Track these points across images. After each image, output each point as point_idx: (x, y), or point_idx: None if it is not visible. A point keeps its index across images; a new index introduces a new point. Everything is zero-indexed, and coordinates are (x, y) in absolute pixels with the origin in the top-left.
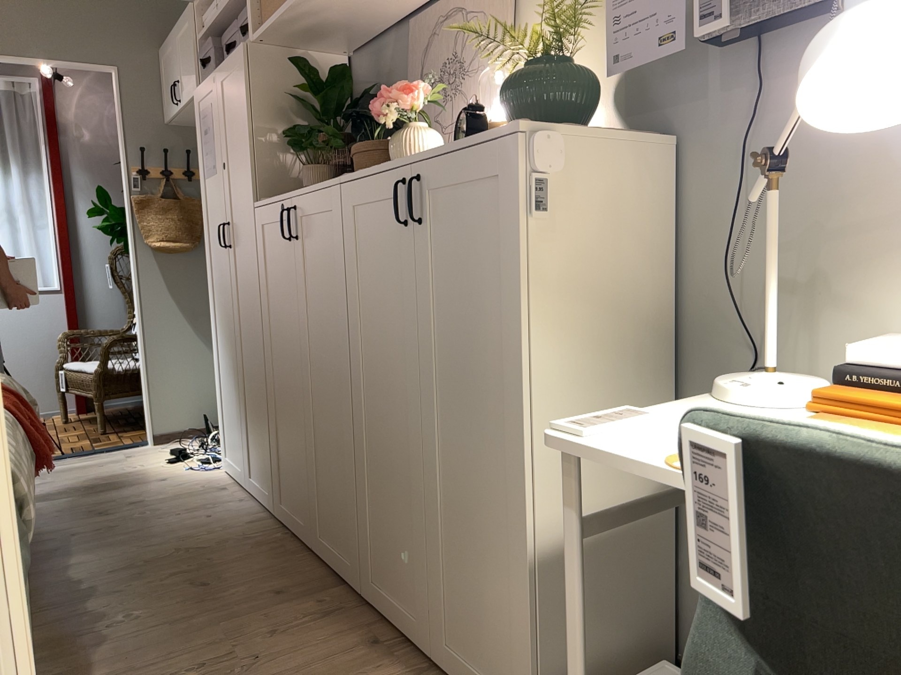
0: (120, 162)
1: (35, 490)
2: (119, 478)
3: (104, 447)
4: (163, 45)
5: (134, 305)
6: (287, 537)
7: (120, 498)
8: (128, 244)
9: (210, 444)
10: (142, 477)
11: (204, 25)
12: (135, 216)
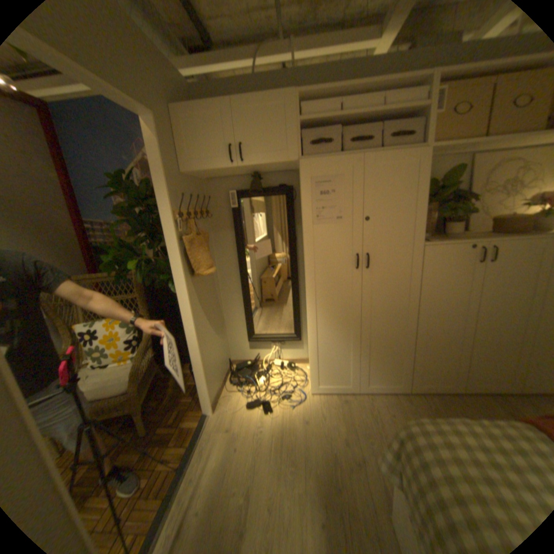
0: (160, 207)
1: (264, 505)
2: (282, 445)
3: (190, 441)
4: (189, 103)
5: (185, 325)
6: (439, 397)
7: (331, 451)
8: (175, 278)
9: (261, 389)
10: (291, 432)
11: (303, 111)
12: (181, 254)
